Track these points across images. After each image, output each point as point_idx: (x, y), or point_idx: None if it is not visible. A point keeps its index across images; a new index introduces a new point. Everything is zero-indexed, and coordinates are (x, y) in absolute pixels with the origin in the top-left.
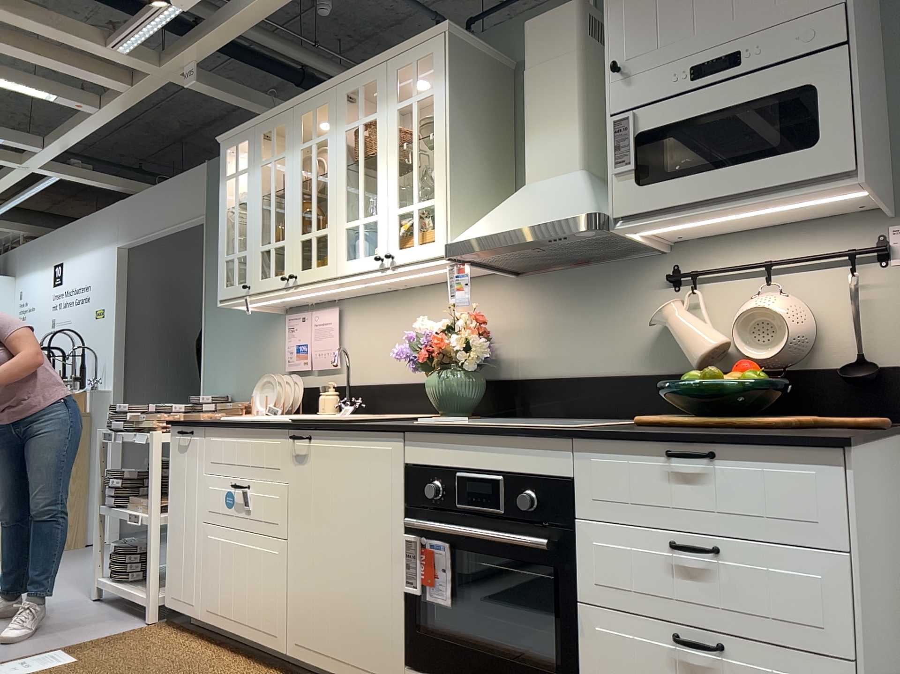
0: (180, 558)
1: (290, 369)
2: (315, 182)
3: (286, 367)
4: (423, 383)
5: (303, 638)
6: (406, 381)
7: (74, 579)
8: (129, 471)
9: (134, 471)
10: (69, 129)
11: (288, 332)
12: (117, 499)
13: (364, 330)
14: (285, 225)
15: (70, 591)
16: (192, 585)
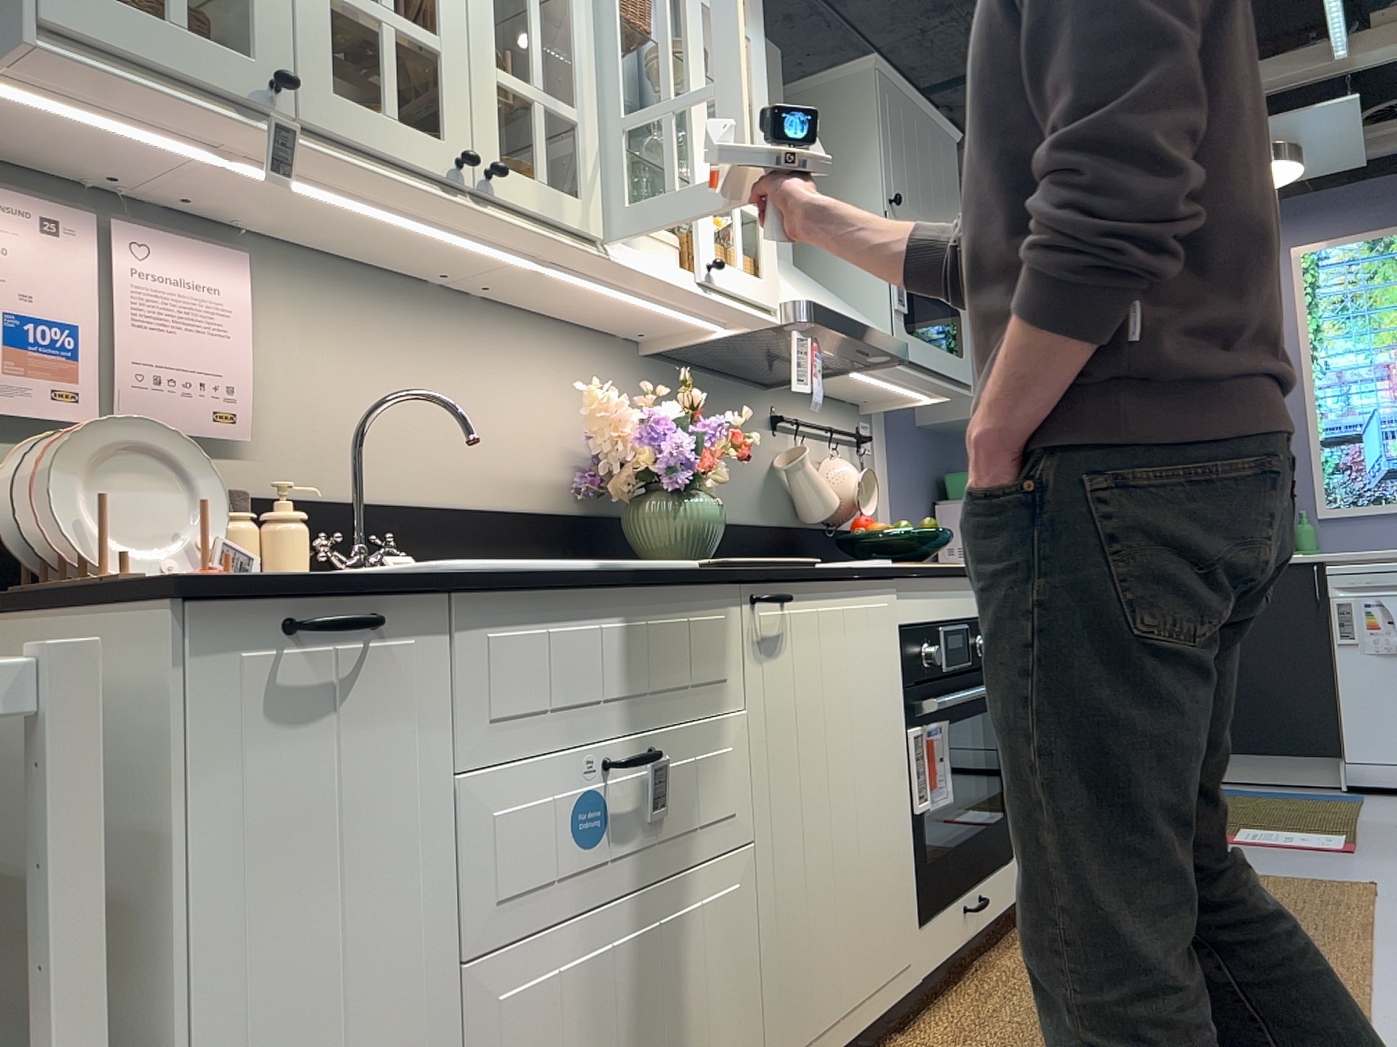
0: None
1: None
2: None
3: None
4: (504, 511)
5: (800, 1033)
6: (462, 505)
7: None
8: None
9: None
10: None
11: None
12: None
13: (331, 354)
14: None
15: None
16: None
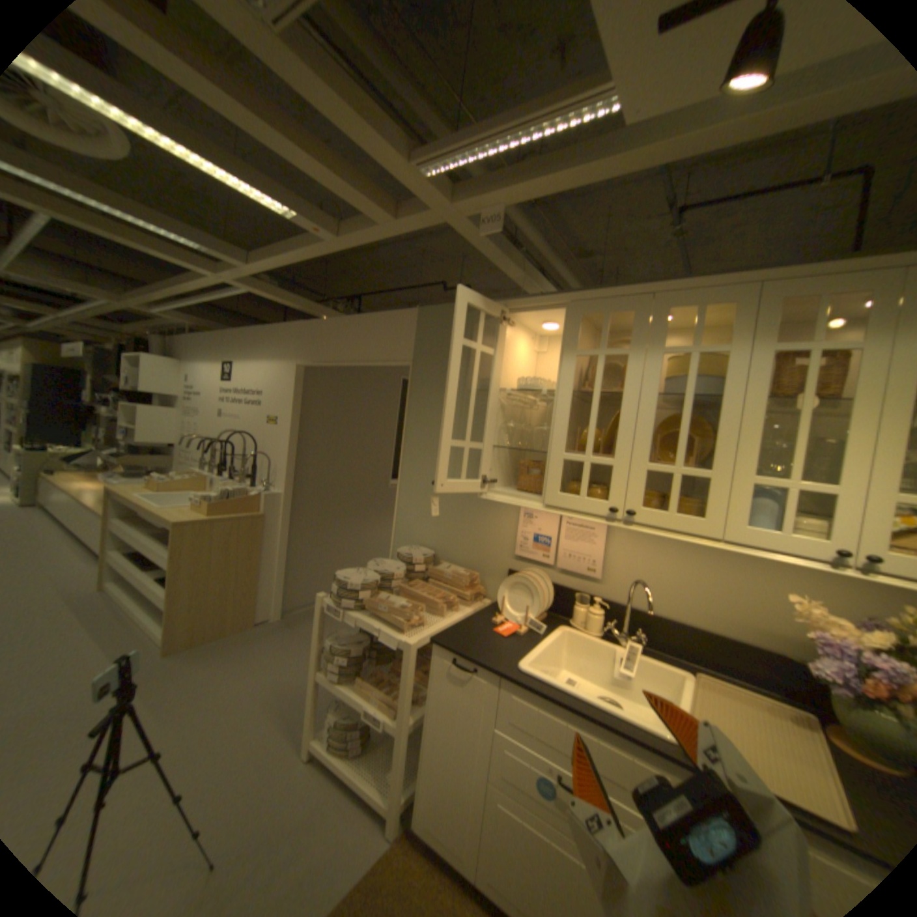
0: (443, 798)
1: (522, 554)
2: (691, 402)
3: (518, 551)
4: (746, 644)
5: None
6: (714, 631)
7: (266, 704)
8: (355, 651)
9: (354, 642)
10: (281, 248)
11: (525, 517)
12: (340, 677)
13: (645, 552)
14: (617, 441)
15: (271, 735)
16: (462, 840)
